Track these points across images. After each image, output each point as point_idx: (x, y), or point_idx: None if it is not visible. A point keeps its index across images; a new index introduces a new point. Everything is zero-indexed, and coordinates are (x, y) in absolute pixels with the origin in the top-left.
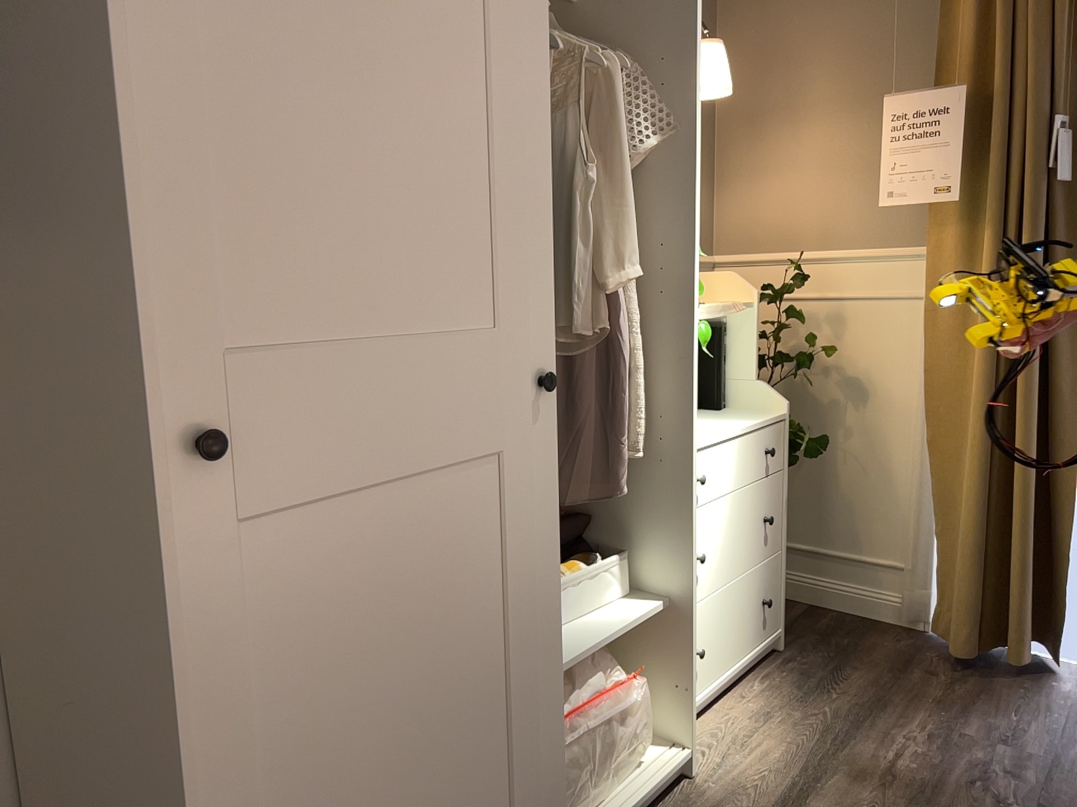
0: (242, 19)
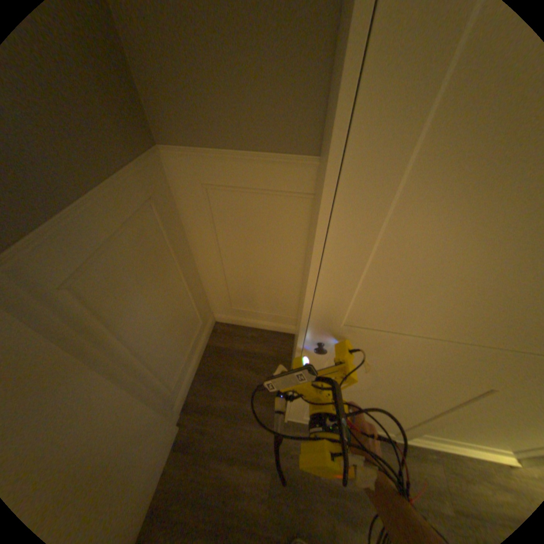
0: (455, 169)
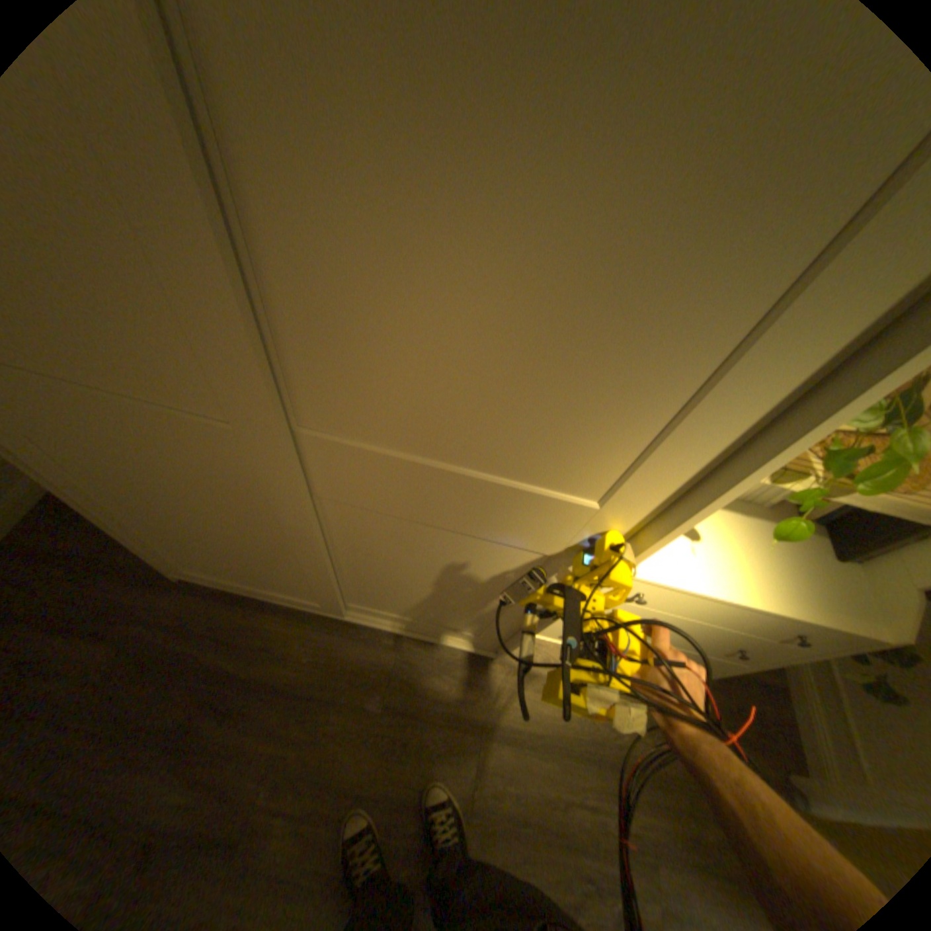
0: None
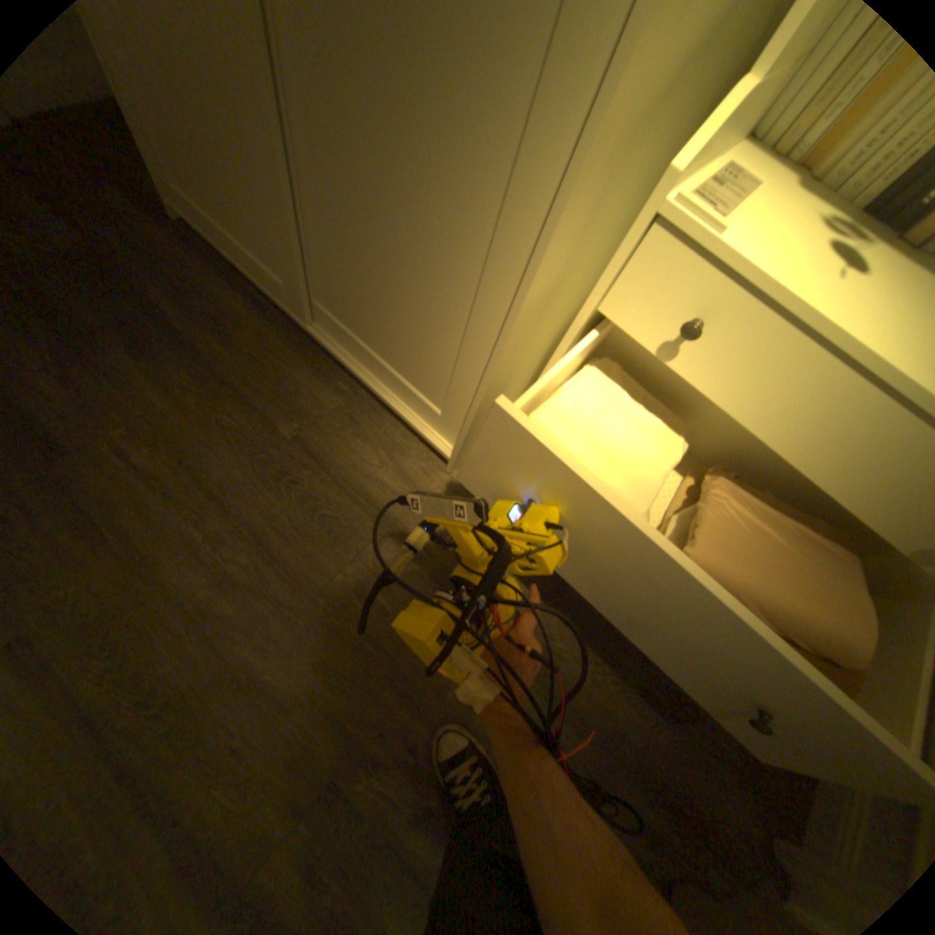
0: None
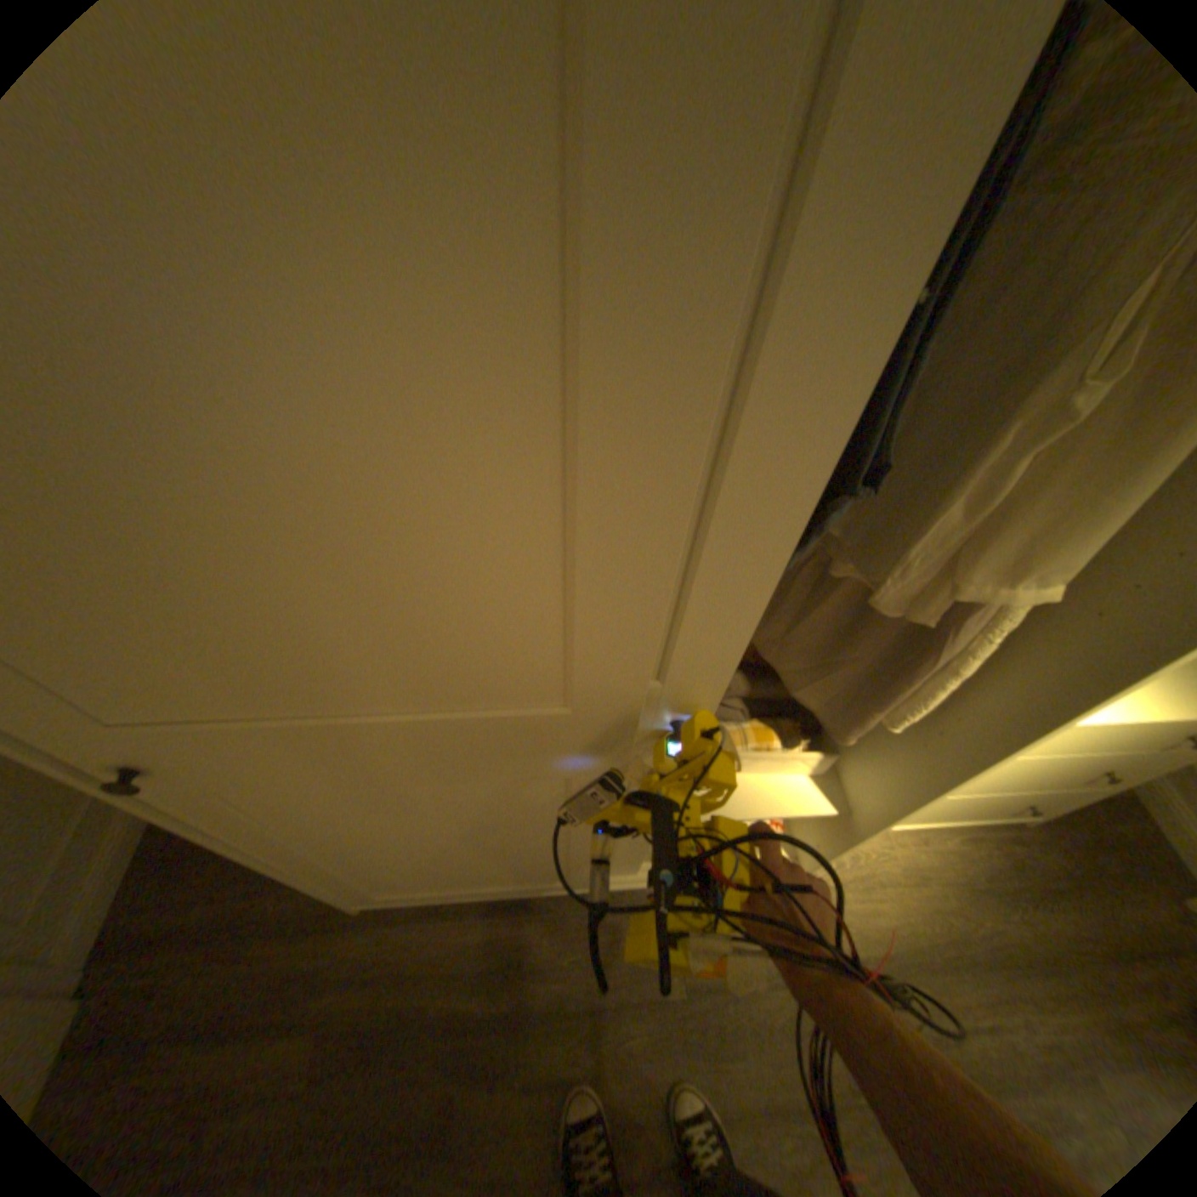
0: None
